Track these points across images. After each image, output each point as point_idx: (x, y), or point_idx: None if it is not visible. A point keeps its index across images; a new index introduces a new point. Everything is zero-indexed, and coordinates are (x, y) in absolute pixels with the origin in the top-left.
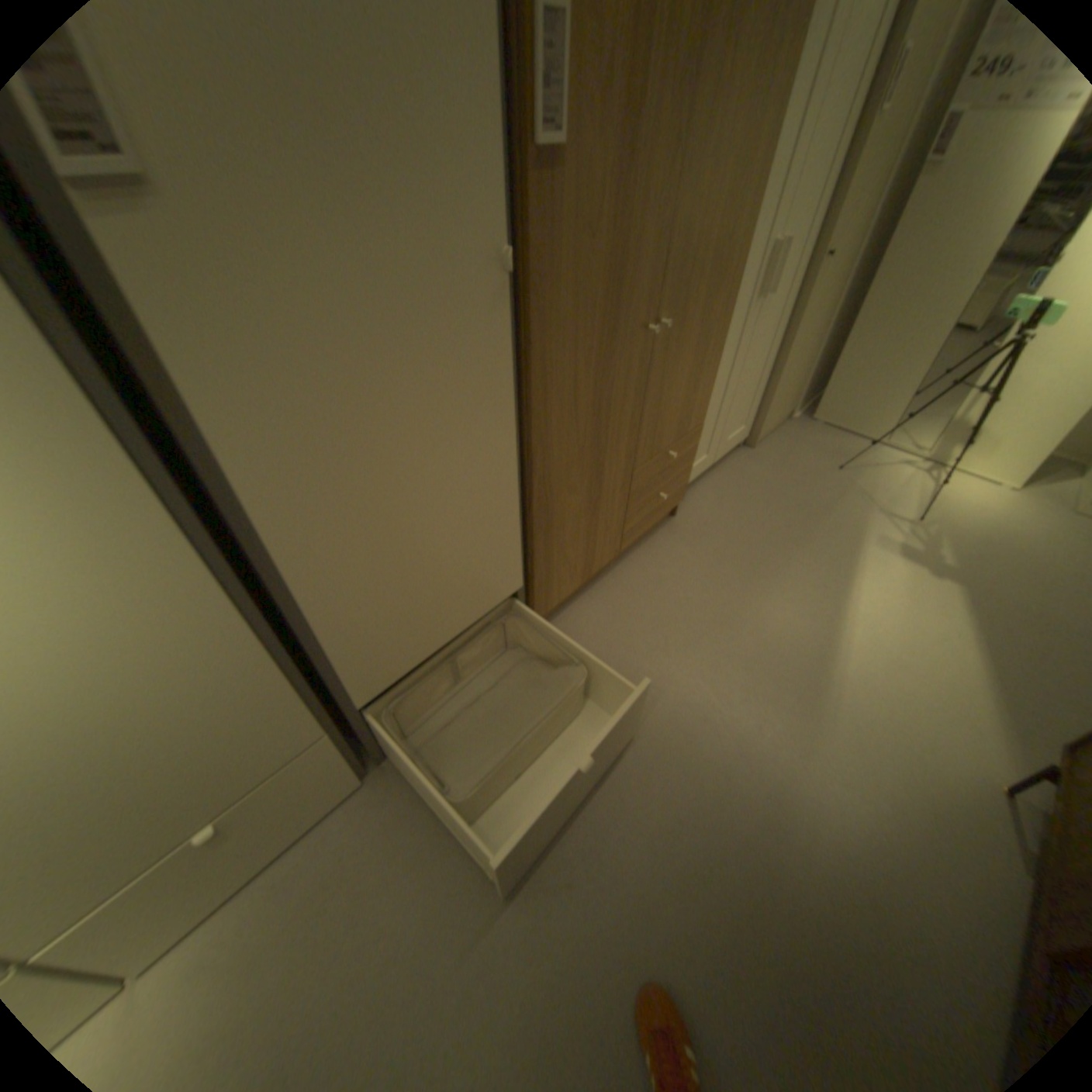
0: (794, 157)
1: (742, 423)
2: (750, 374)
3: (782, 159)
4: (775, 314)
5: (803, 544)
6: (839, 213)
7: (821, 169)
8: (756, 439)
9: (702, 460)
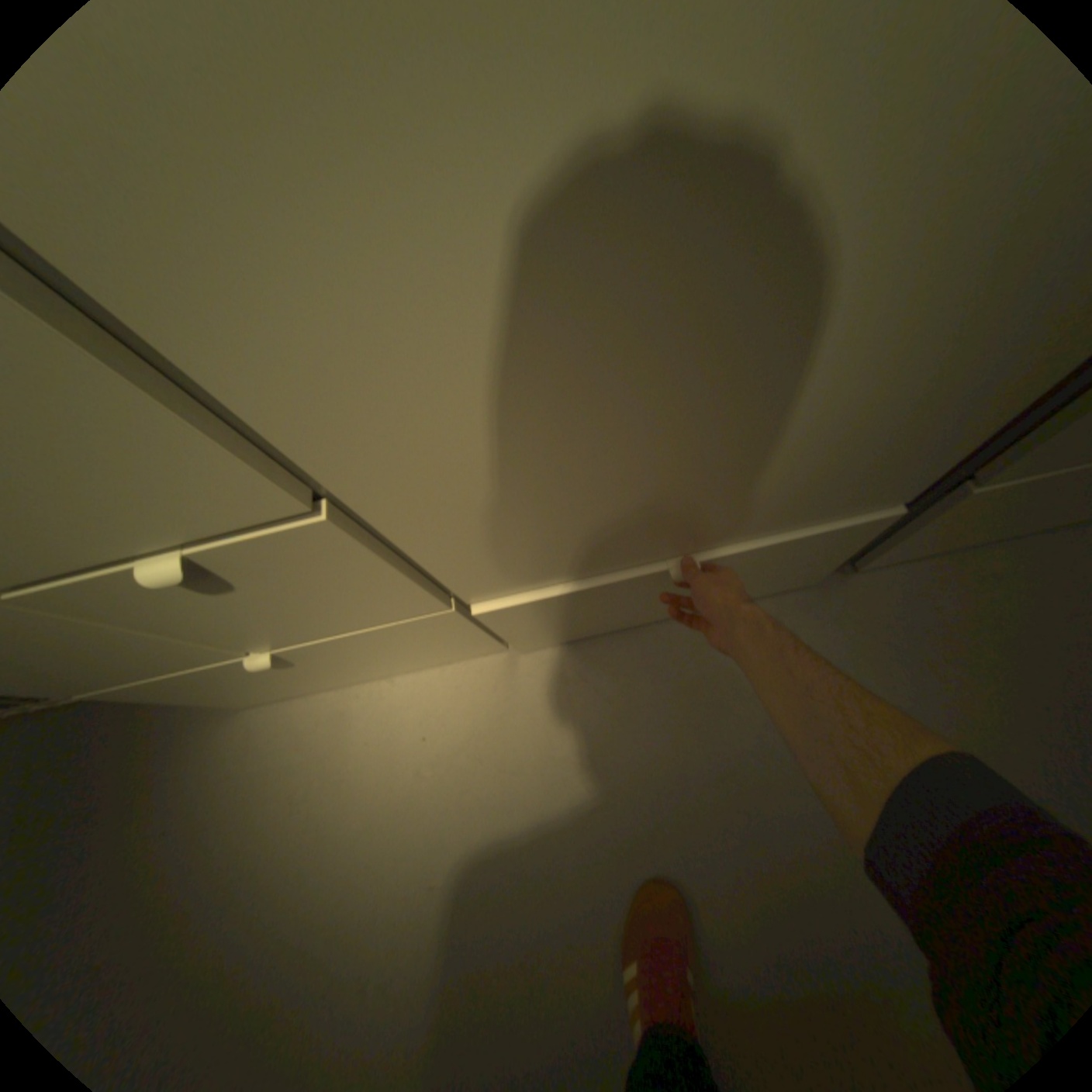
0: None
1: None
2: None
3: None
4: None
5: None
6: None
7: None
8: None
9: None
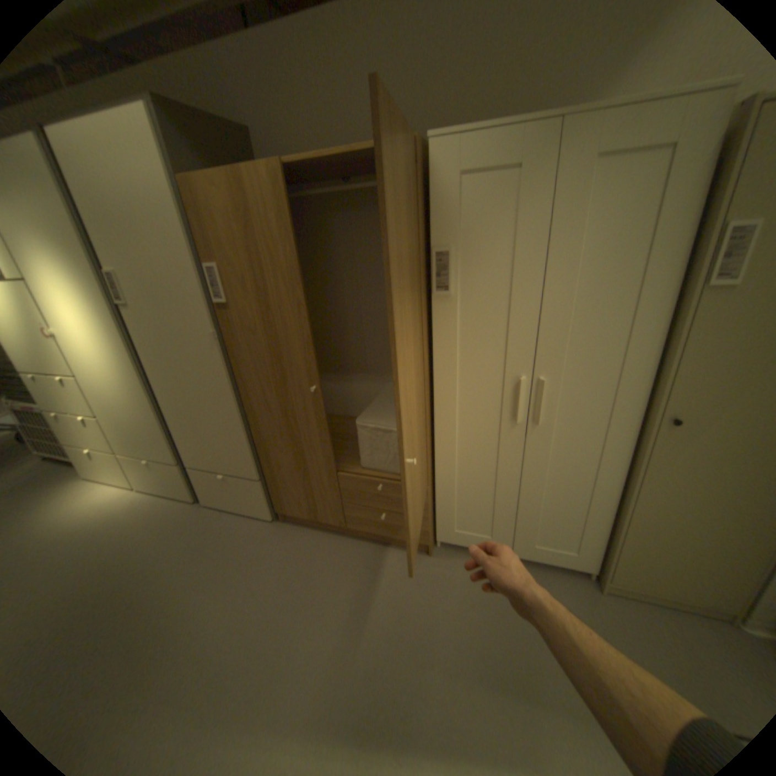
0: (511, 317)
1: (568, 547)
2: (552, 495)
3: (488, 317)
4: (578, 450)
5: (463, 682)
6: (669, 380)
7: (601, 331)
8: (606, 585)
9: (484, 538)
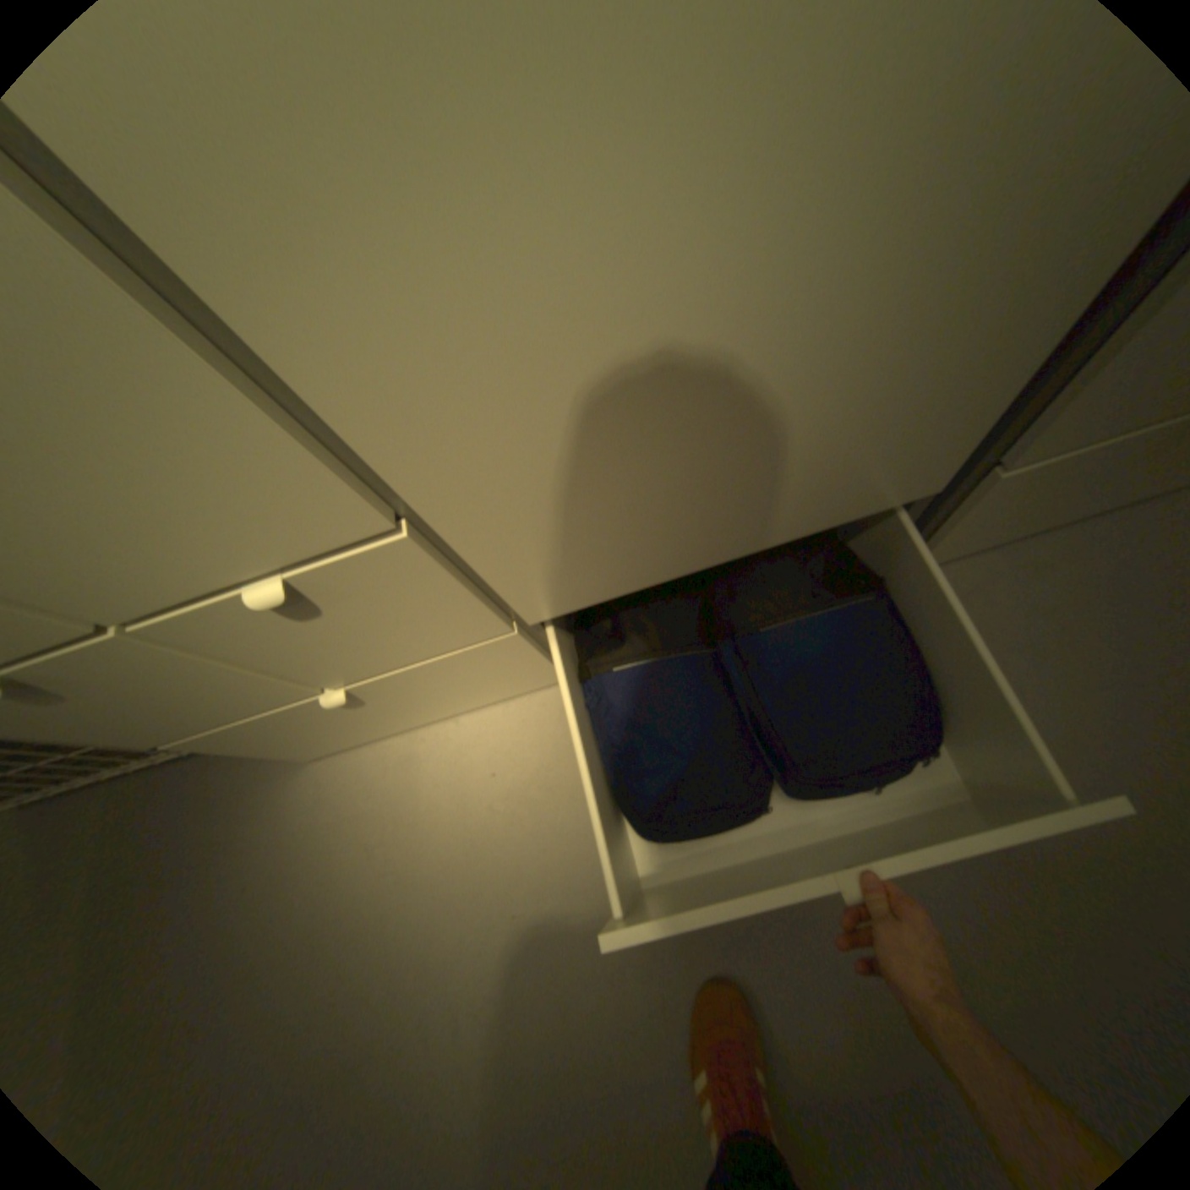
0: None
1: None
2: None
3: None
4: None
5: None
6: None
7: None
8: None
9: None
